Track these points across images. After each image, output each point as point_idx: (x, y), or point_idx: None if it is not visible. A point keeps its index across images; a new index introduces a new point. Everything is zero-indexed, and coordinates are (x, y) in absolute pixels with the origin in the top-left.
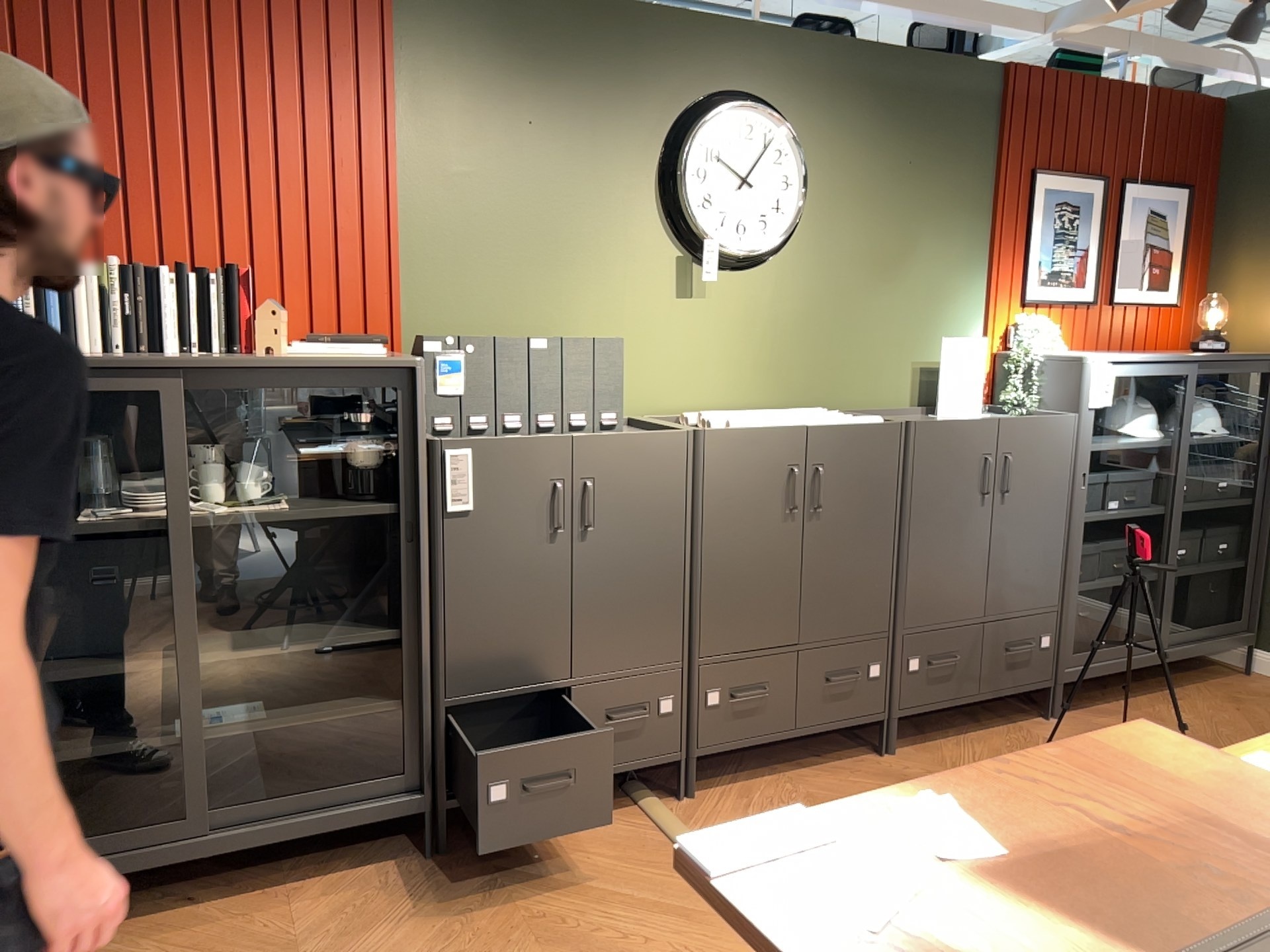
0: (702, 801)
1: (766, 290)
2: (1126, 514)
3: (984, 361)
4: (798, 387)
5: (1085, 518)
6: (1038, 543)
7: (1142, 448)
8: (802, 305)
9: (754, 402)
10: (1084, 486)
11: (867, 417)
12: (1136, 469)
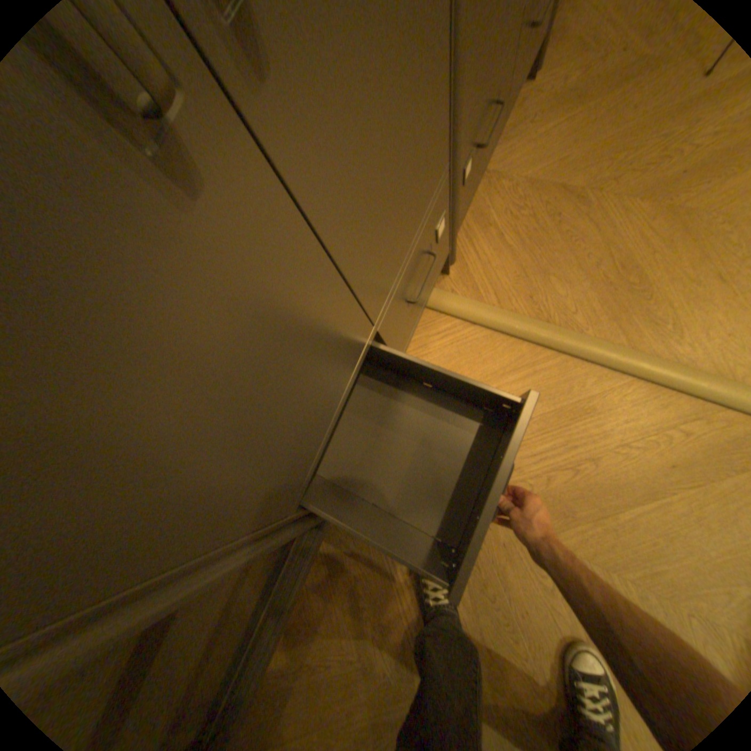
0: (461, 257)
1: None
2: None
3: None
4: None
5: None
6: None
7: None
8: None
9: None
10: None
11: None
12: None
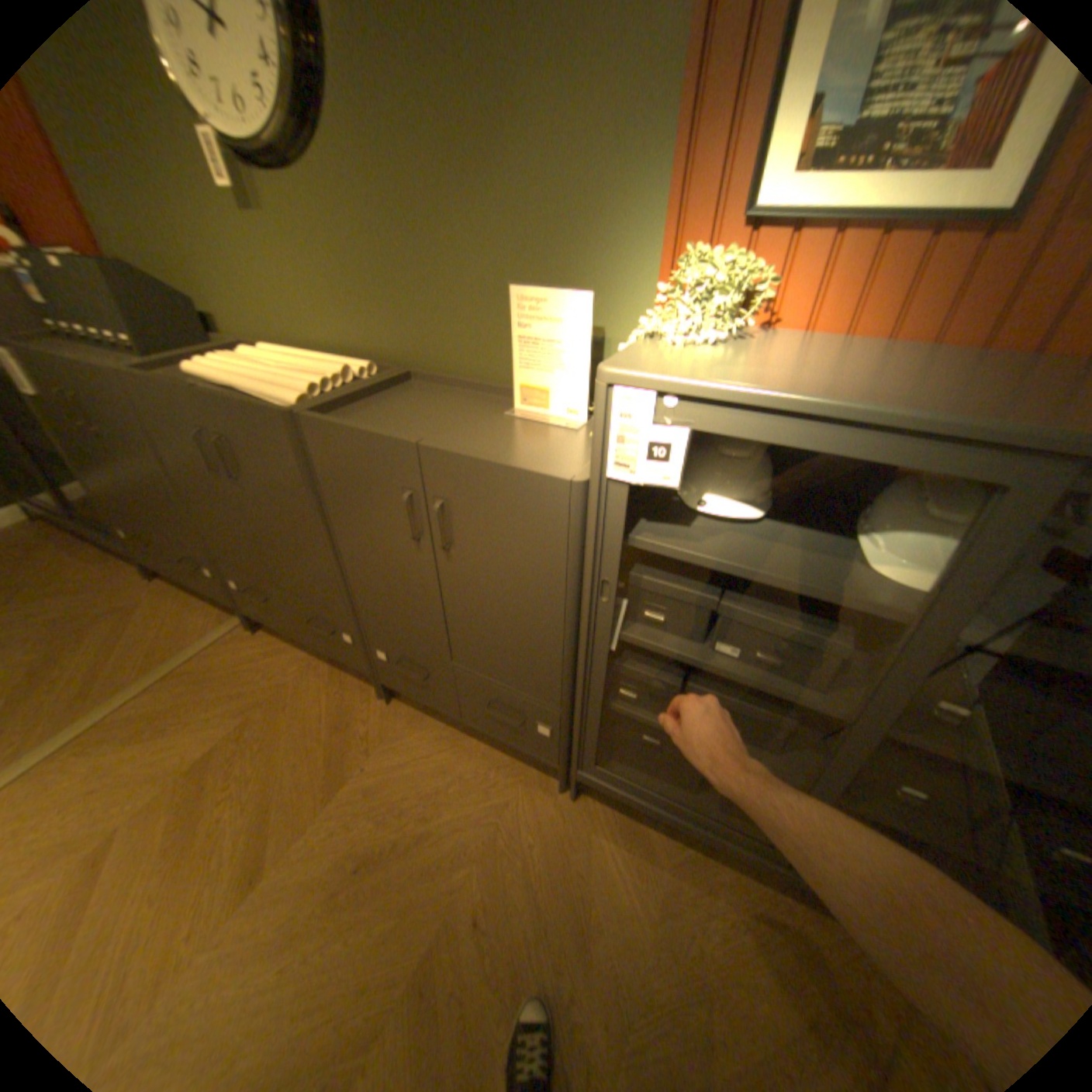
0: (254, 639)
1: (316, 200)
2: (735, 675)
3: (587, 336)
4: (380, 334)
5: (632, 640)
6: (515, 630)
7: (797, 592)
8: (359, 222)
9: (342, 344)
10: (604, 597)
11: (286, 392)
12: (821, 621)
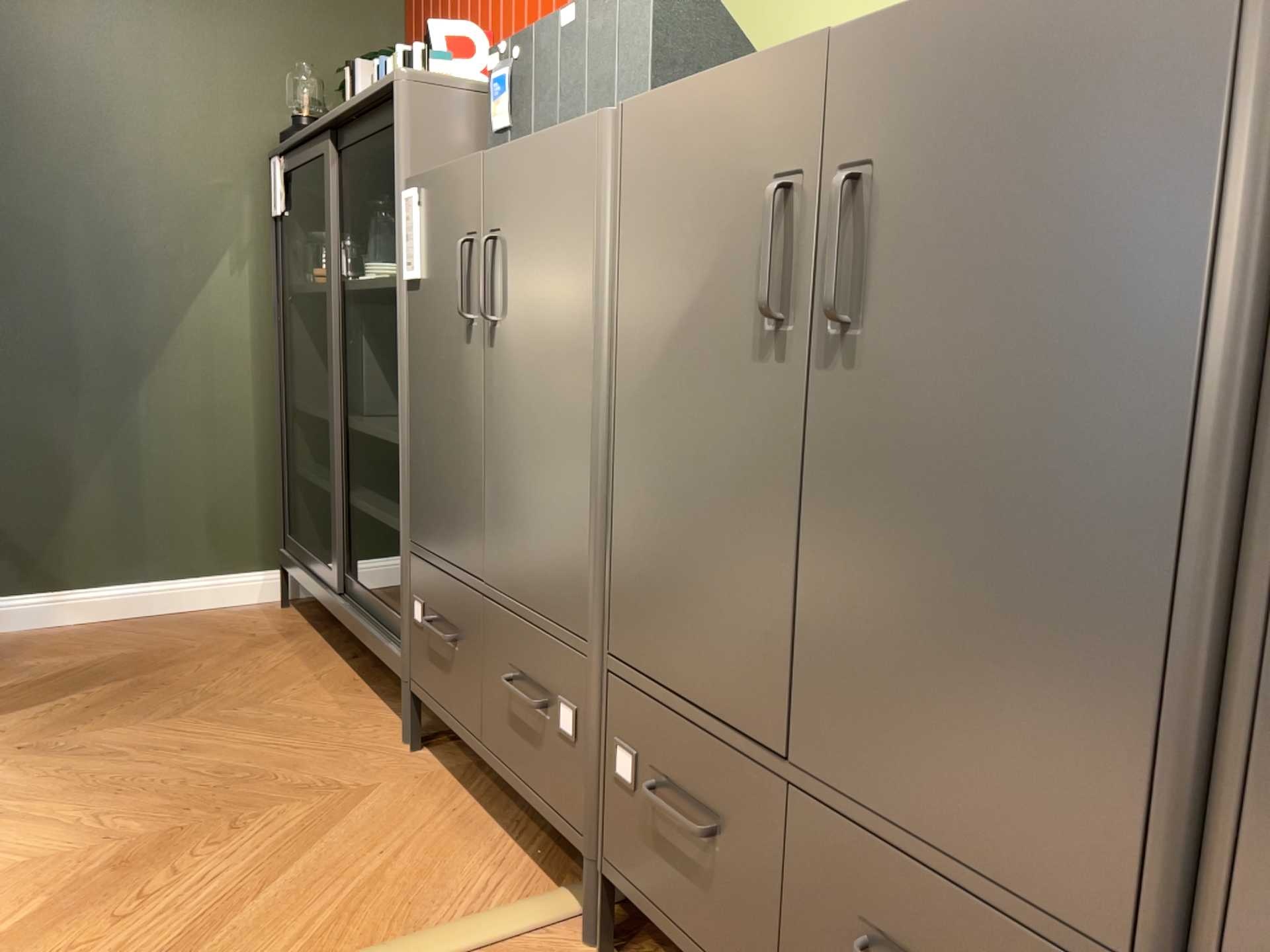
0: None
1: None
2: None
3: None
4: None
5: None
6: None
7: None
8: None
9: None
10: None
11: None
12: None
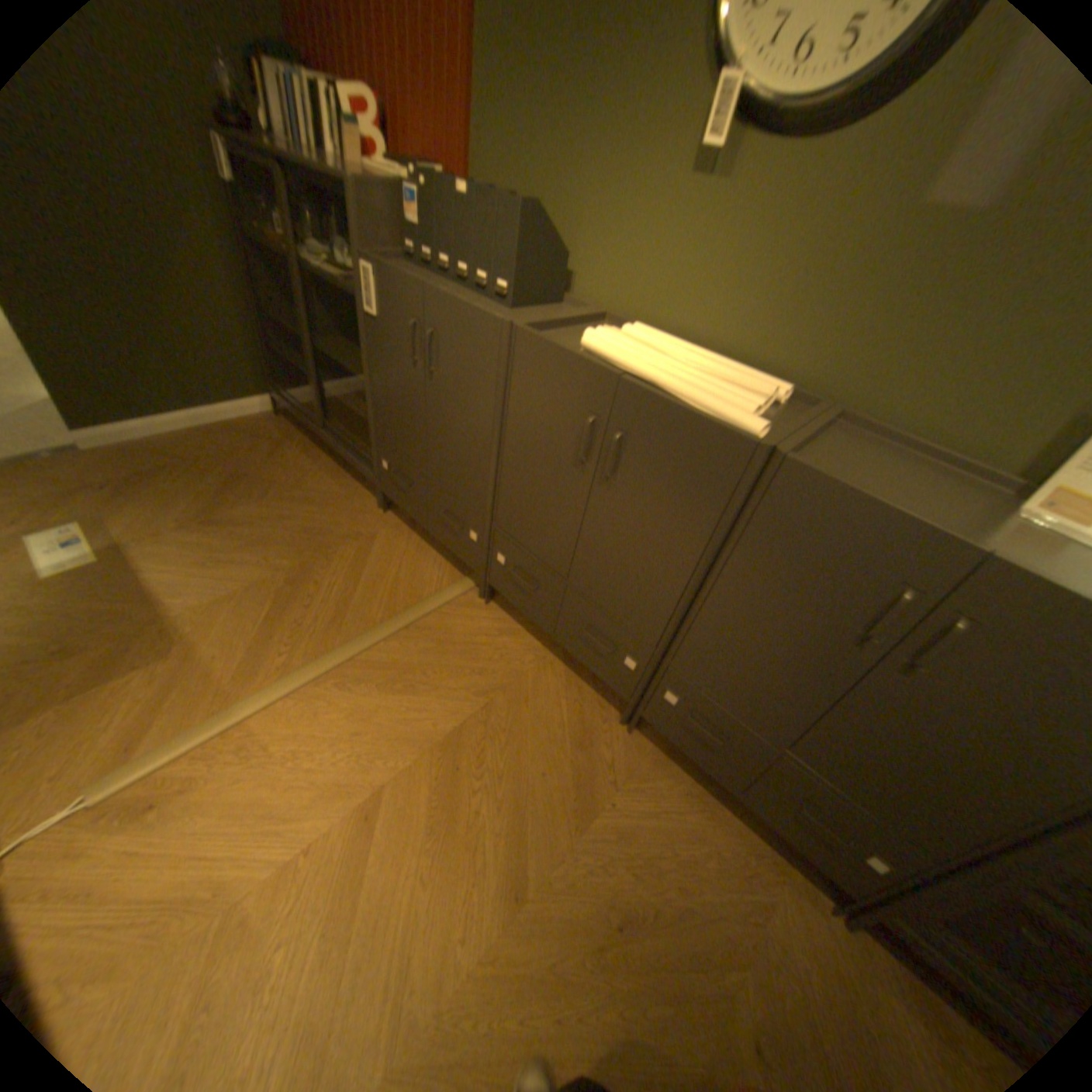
0: (487, 609)
1: (825, 181)
2: None
3: None
4: (811, 353)
5: None
6: (950, 775)
7: None
8: (879, 221)
9: (741, 348)
10: None
11: (742, 412)
12: None
